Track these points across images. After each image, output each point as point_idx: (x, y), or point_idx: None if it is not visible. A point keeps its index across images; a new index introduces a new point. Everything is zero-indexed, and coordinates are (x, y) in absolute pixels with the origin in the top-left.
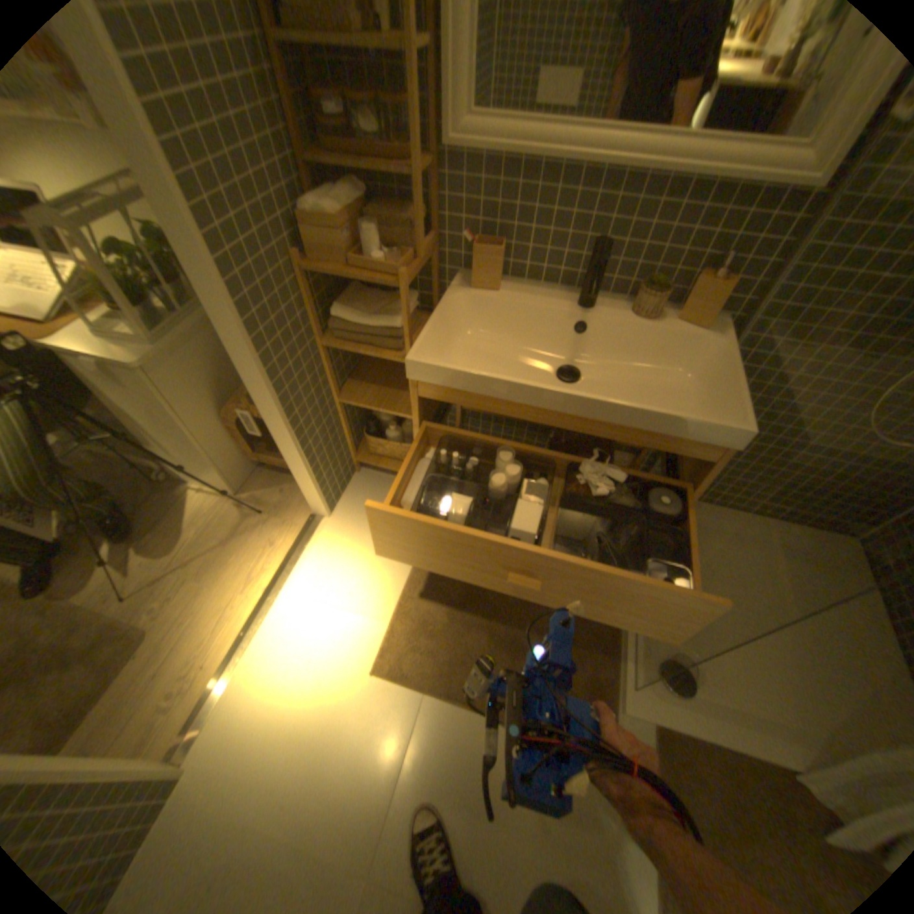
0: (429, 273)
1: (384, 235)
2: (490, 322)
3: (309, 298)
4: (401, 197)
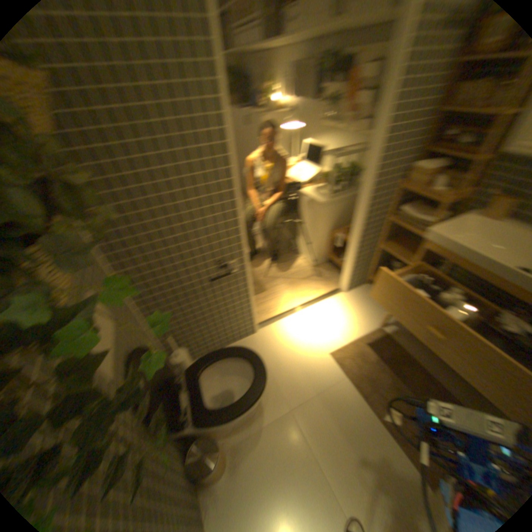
0: (463, 204)
1: (449, 181)
2: (487, 234)
3: (397, 199)
4: (467, 169)
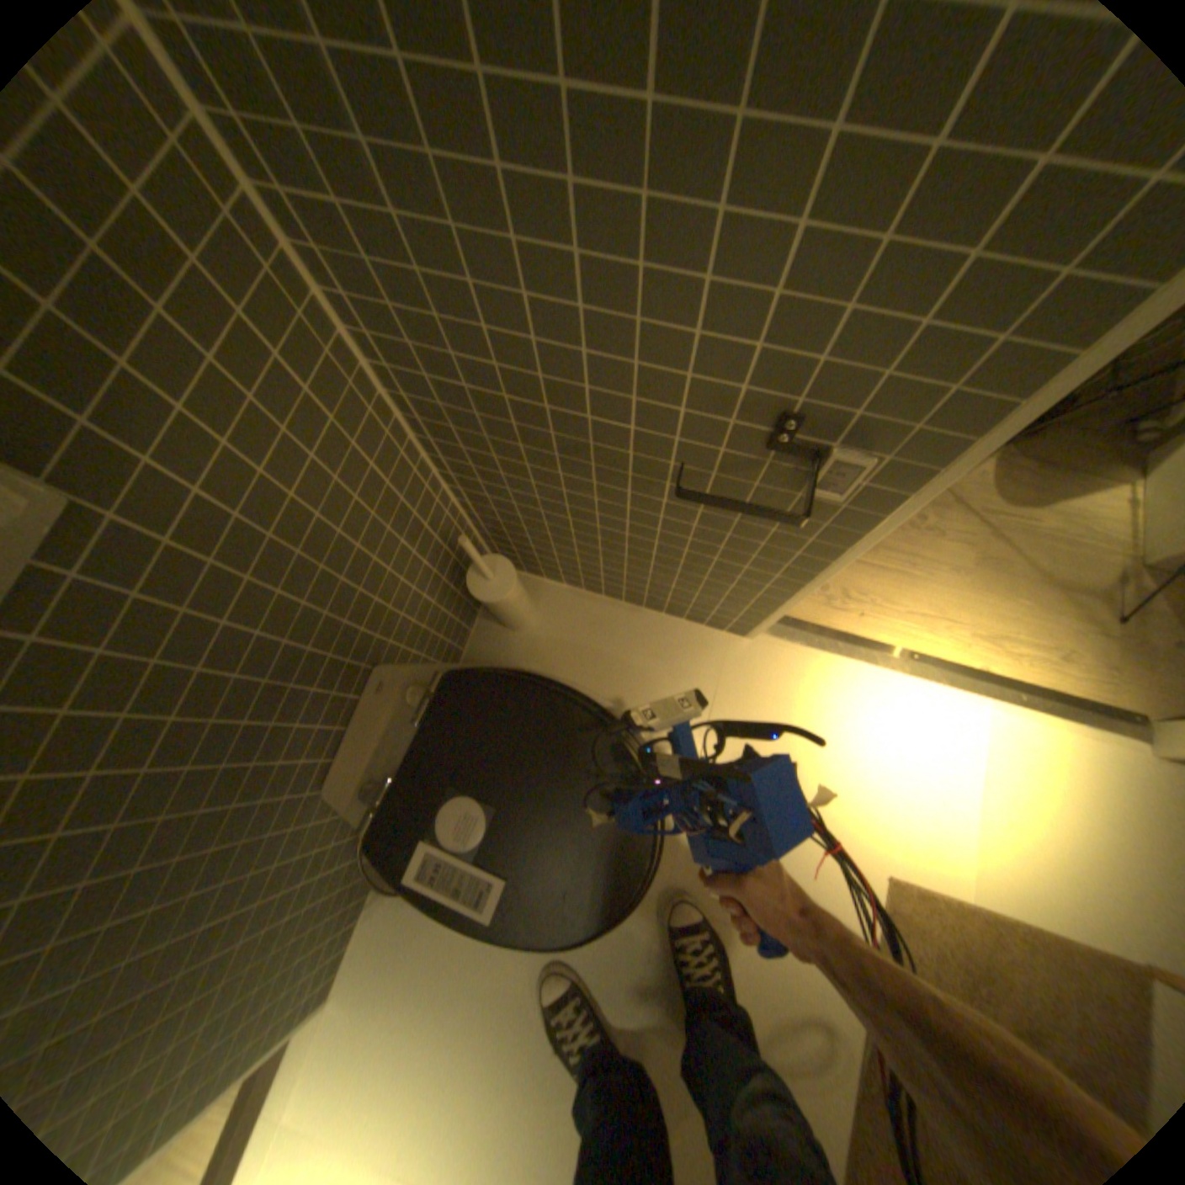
0: None
1: None
2: None
3: None
4: None
